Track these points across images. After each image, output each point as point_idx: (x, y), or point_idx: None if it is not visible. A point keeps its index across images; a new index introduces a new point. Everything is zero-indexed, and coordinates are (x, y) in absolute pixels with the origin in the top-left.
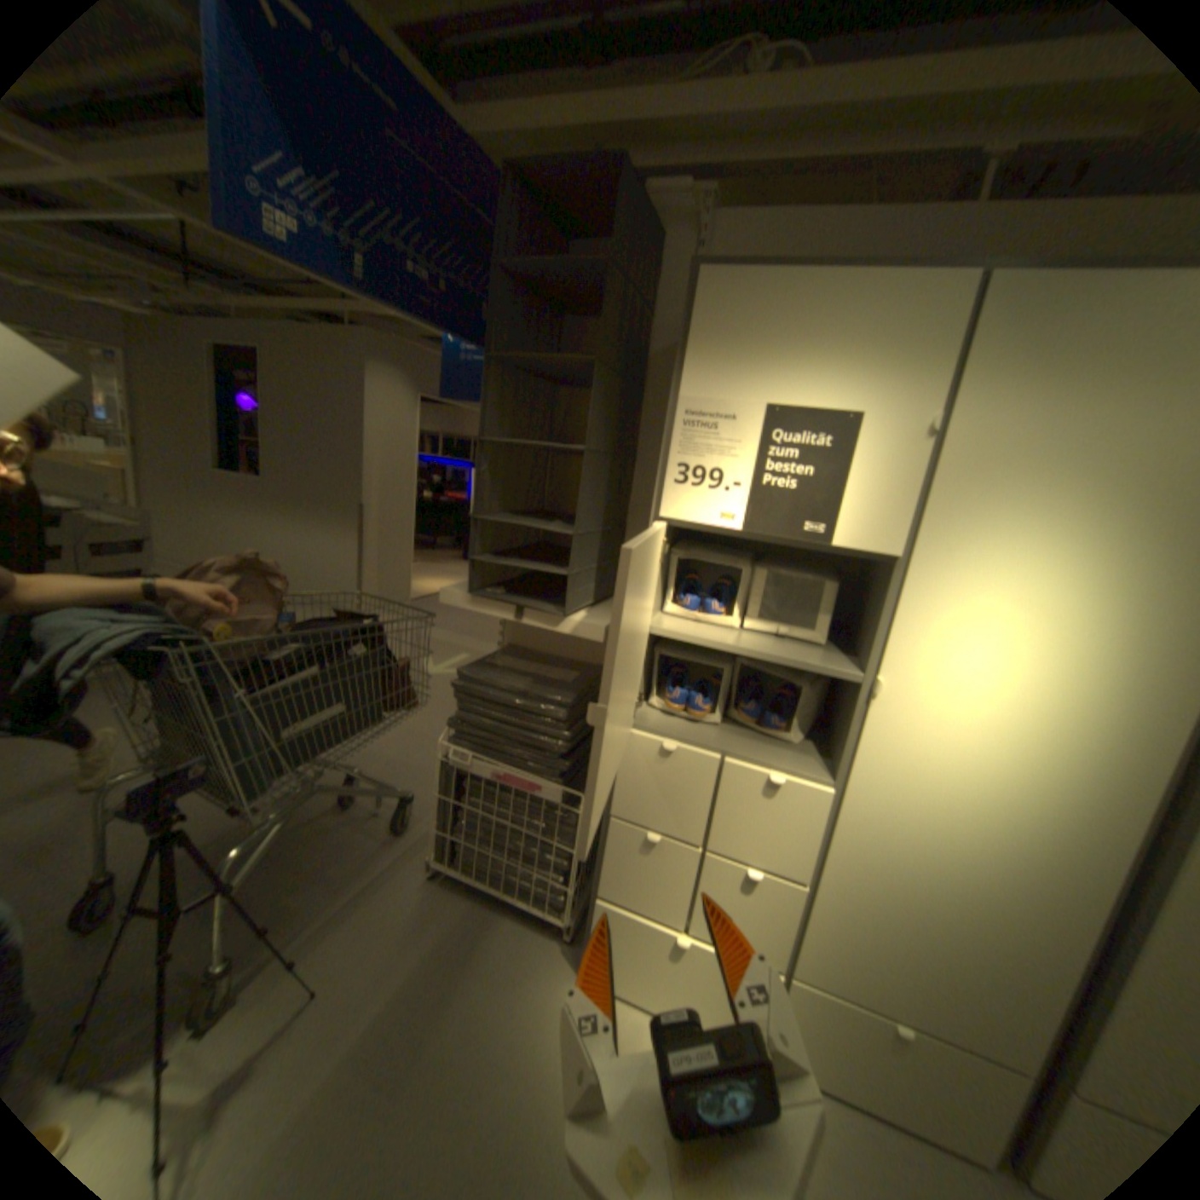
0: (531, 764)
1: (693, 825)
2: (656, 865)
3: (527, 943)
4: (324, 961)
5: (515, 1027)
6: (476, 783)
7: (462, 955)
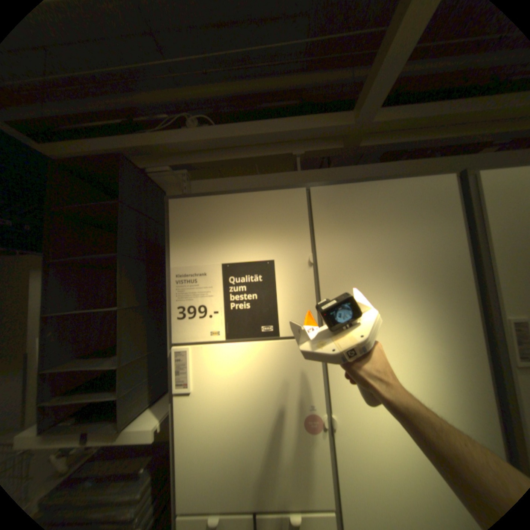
0: None
1: None
2: None
3: None
4: None
5: None
6: None
7: None
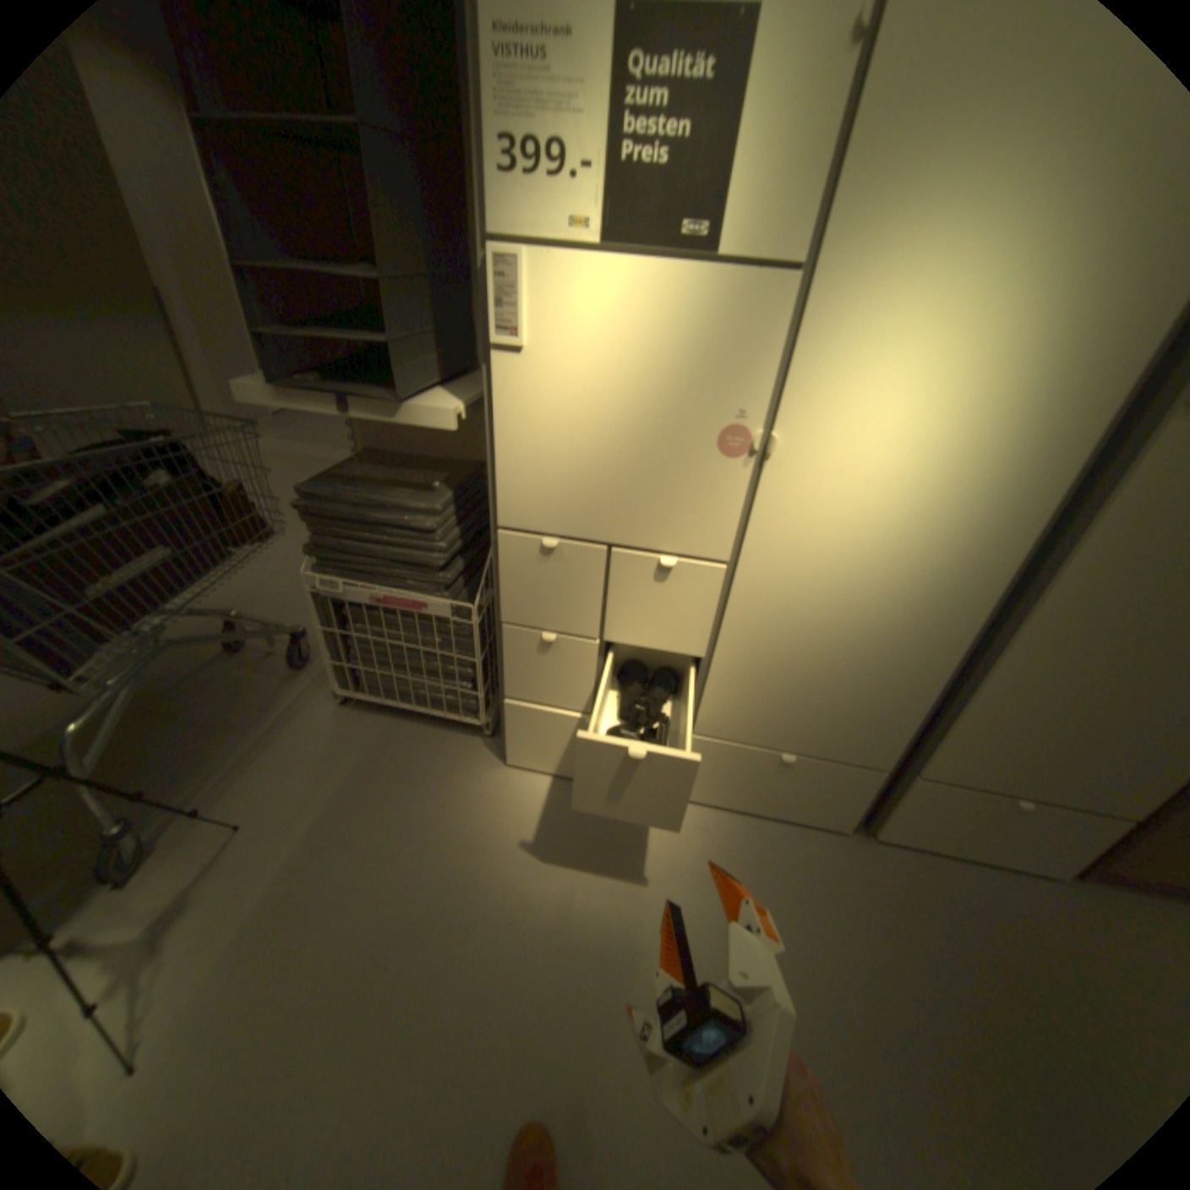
0: (411, 583)
1: (587, 619)
2: (556, 661)
3: (450, 744)
4: (243, 798)
5: (446, 814)
6: (358, 610)
7: (386, 766)
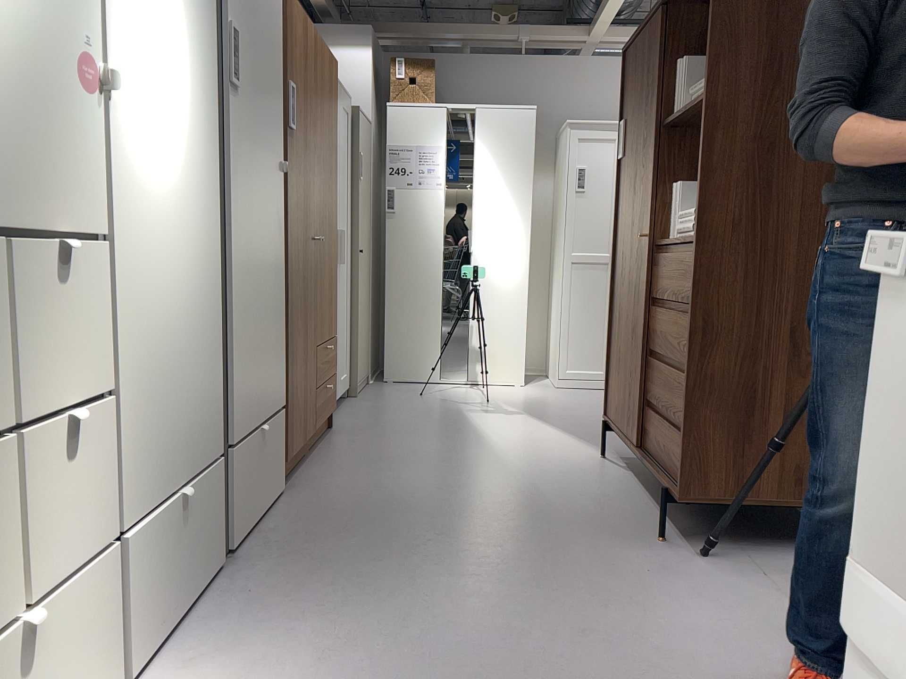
0: None
1: None
2: None
3: None
4: None
5: None
6: None
7: None
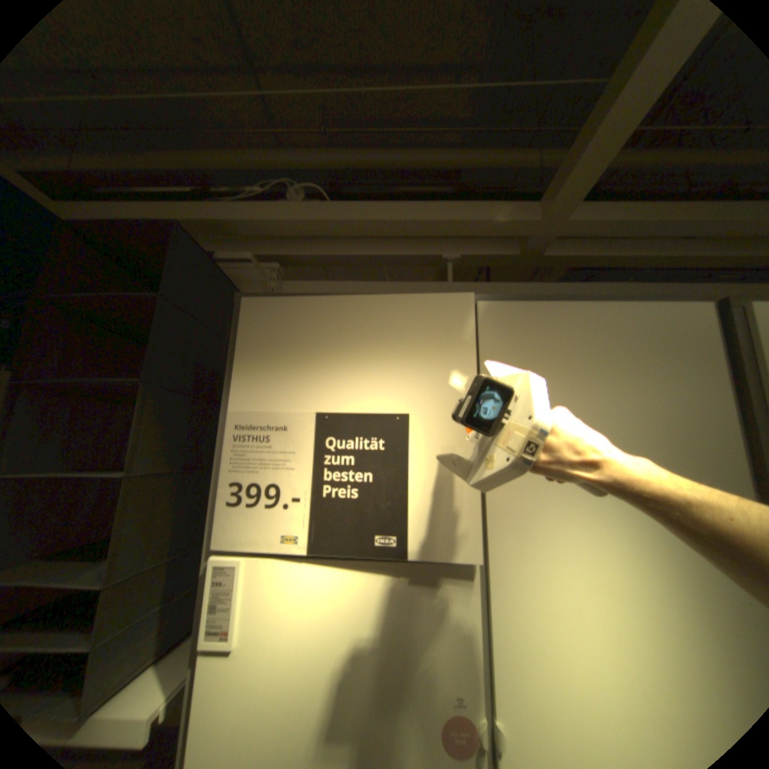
0: None
1: None
2: None
3: None
4: None
5: None
6: None
7: None
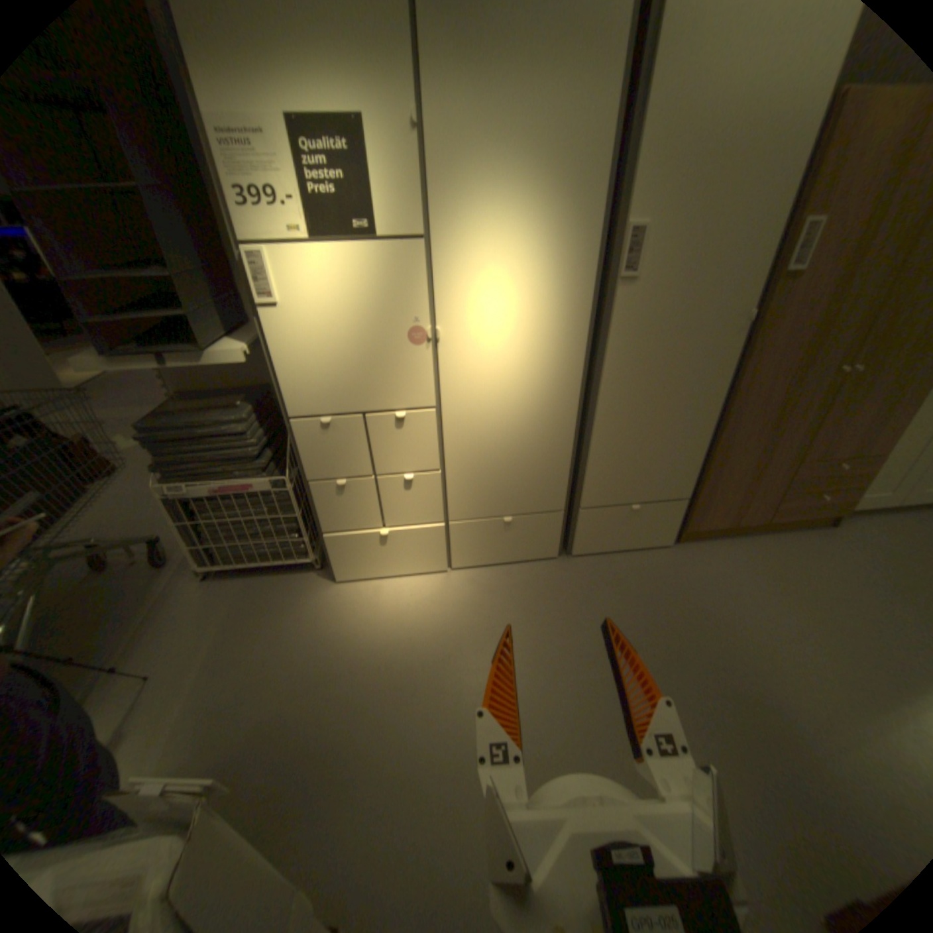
0: (237, 474)
1: (363, 465)
2: (350, 499)
3: (292, 582)
4: (143, 660)
5: (301, 624)
6: (200, 504)
7: (249, 609)
